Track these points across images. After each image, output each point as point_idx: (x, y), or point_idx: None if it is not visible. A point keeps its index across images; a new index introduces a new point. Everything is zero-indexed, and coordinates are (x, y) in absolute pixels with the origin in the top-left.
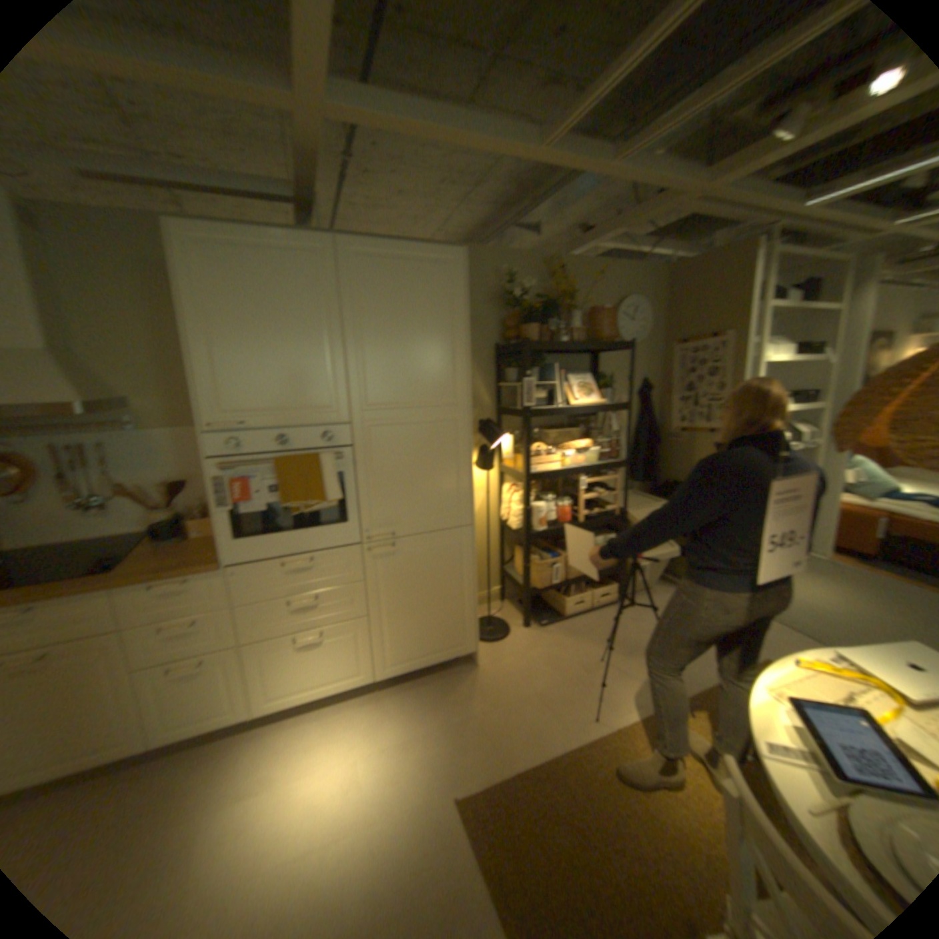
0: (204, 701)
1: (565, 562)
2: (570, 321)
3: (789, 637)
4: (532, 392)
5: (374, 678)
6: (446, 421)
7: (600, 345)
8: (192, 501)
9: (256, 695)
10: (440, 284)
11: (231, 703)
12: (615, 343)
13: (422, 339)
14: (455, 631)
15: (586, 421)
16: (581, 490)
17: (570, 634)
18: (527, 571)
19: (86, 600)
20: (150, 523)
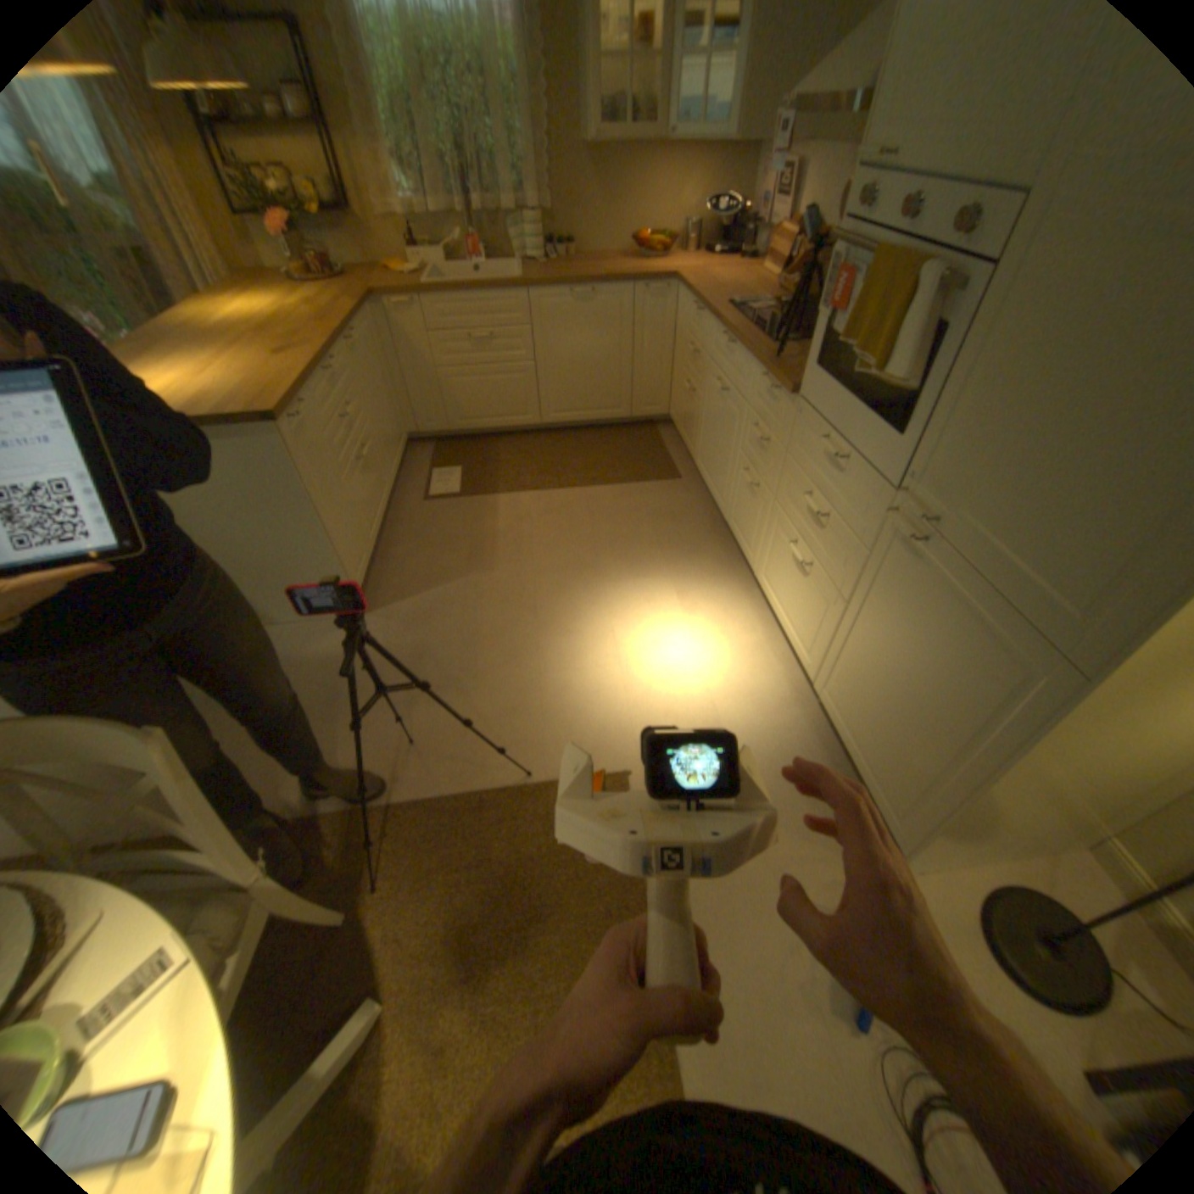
0: (748, 524)
1: None
2: None
3: None
4: None
5: (813, 683)
6: None
7: None
8: None
9: (763, 562)
10: None
11: (754, 547)
12: None
13: None
14: (903, 790)
15: None
16: None
17: None
18: None
19: (748, 359)
20: None
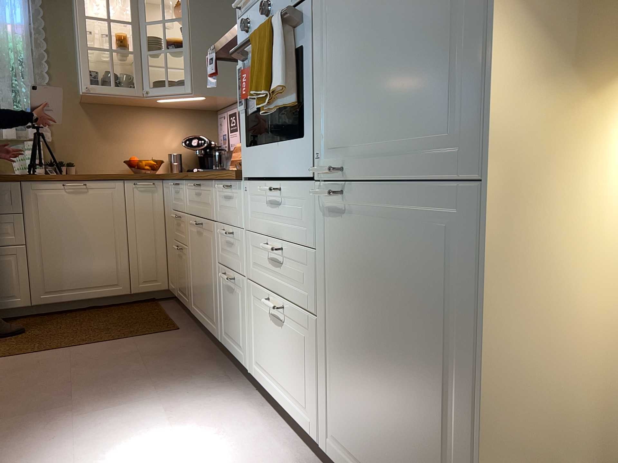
0: (236, 323)
1: None
2: None
3: None
4: None
5: (324, 445)
6: None
7: None
8: None
9: (254, 350)
10: None
11: (245, 342)
12: None
13: None
14: None
15: None
16: None
17: None
18: None
19: (210, 185)
20: None
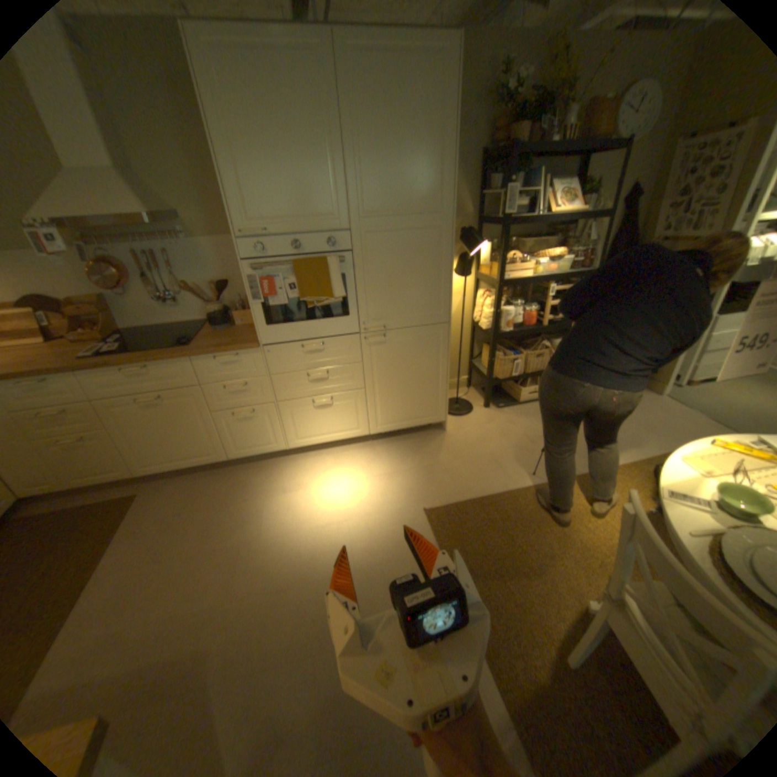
0: (259, 433)
1: (526, 359)
2: (566, 117)
3: (720, 432)
4: (516, 199)
5: (370, 431)
6: (433, 228)
7: (595, 143)
8: (235, 296)
9: (291, 434)
10: (435, 78)
11: (276, 436)
12: (612, 142)
13: (415, 142)
14: (430, 404)
15: (566, 230)
16: (550, 297)
17: (522, 415)
18: (492, 364)
19: (179, 362)
20: (209, 311)
